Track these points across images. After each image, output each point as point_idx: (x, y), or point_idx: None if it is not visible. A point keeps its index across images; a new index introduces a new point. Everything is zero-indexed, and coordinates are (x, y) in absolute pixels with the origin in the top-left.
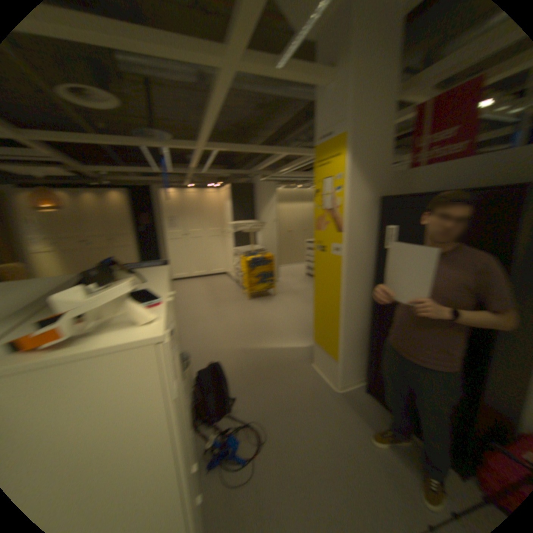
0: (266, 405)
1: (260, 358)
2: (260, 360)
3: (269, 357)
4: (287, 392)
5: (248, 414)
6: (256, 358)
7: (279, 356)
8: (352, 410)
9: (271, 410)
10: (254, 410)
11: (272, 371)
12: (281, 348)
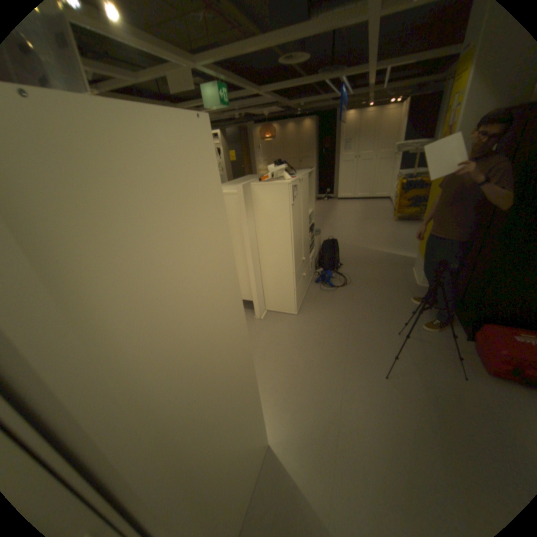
0: (360, 275)
1: (374, 255)
2: (373, 257)
3: (380, 257)
4: (379, 274)
5: (346, 275)
6: (371, 255)
7: (390, 258)
8: (420, 294)
9: (362, 277)
10: (351, 274)
11: (377, 263)
12: (395, 255)
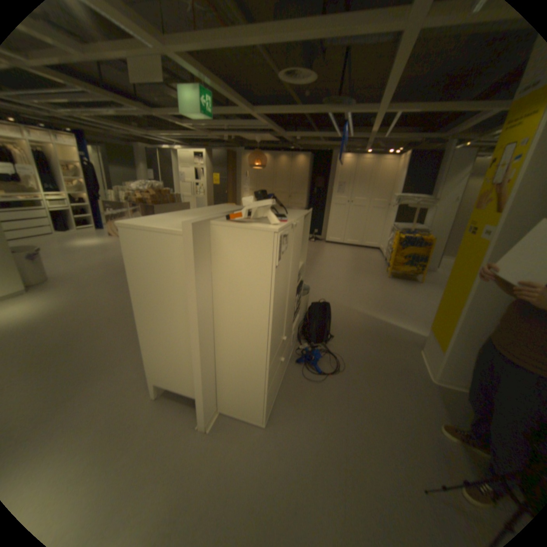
0: (355, 354)
1: (370, 324)
2: (369, 325)
3: (378, 327)
4: (380, 356)
5: (337, 352)
6: (366, 322)
7: (390, 331)
8: (439, 401)
9: (358, 359)
10: (344, 352)
11: (375, 337)
12: (395, 326)
